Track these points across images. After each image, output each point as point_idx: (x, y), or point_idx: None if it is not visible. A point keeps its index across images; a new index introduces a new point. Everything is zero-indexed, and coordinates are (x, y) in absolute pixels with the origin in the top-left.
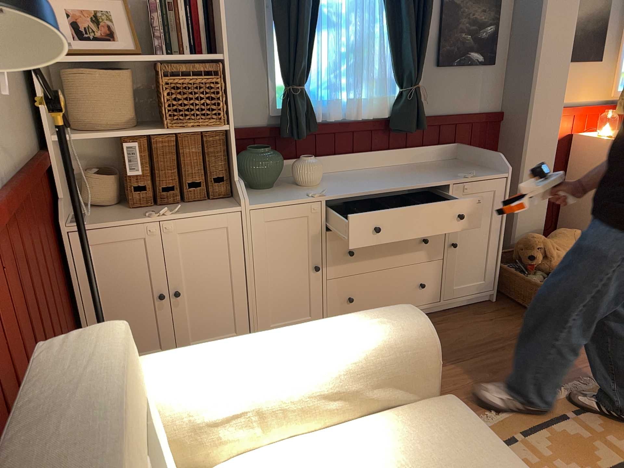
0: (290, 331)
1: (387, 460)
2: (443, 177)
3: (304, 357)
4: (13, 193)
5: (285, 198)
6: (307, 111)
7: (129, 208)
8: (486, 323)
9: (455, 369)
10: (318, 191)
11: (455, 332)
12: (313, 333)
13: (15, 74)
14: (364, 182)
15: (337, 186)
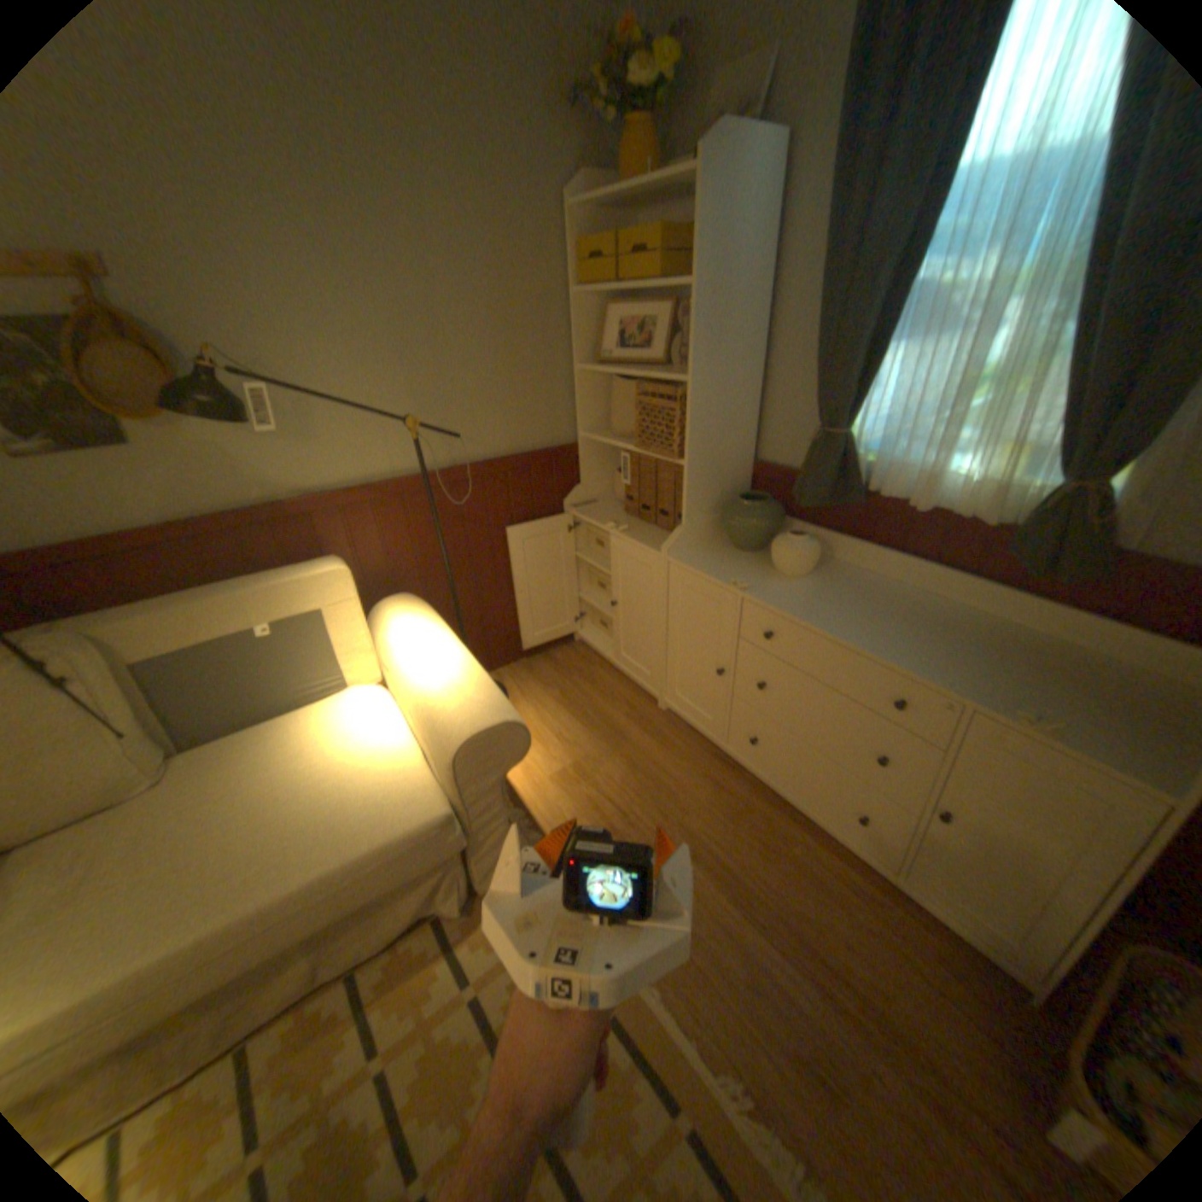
0: (452, 654)
1: (364, 768)
2: (994, 687)
3: (417, 672)
4: (452, 472)
5: (714, 569)
6: (842, 467)
7: (624, 511)
8: (923, 981)
9: (738, 922)
10: (746, 581)
11: (850, 920)
12: (445, 666)
13: (552, 379)
14: (853, 608)
15: (808, 590)
